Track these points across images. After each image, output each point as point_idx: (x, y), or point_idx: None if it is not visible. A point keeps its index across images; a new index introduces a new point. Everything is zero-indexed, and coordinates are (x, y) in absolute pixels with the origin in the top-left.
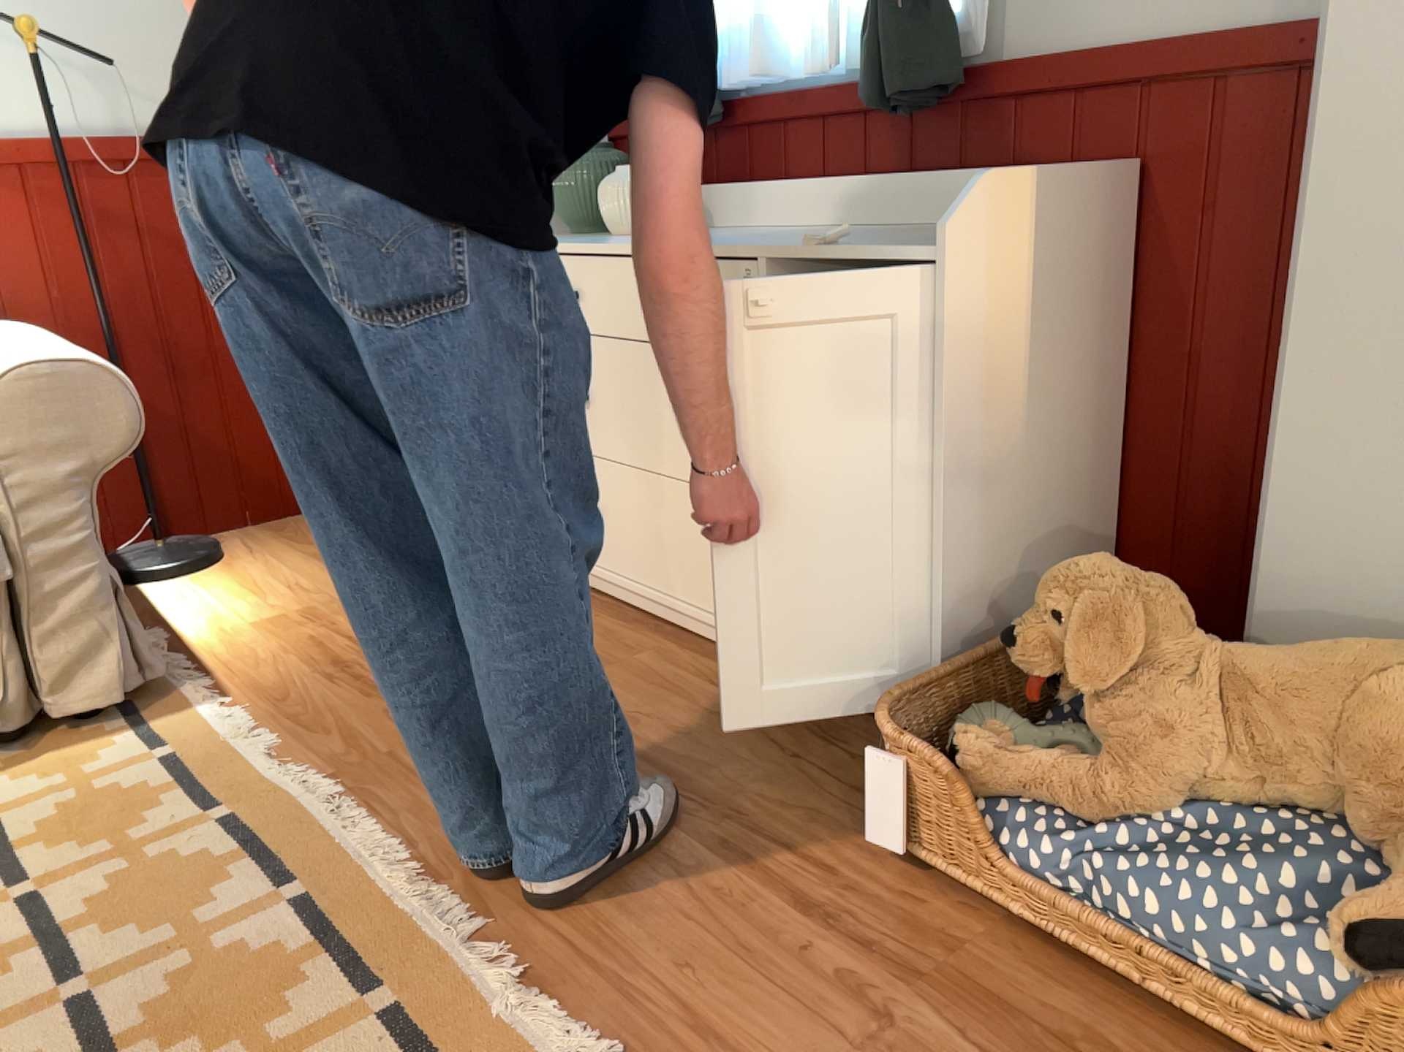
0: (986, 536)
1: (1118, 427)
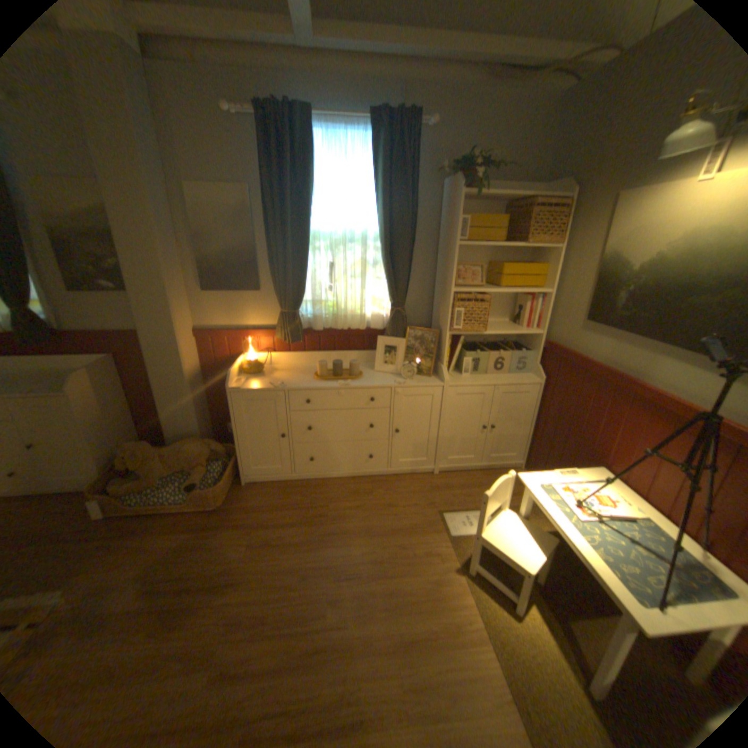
0: (100, 444)
1: (127, 407)
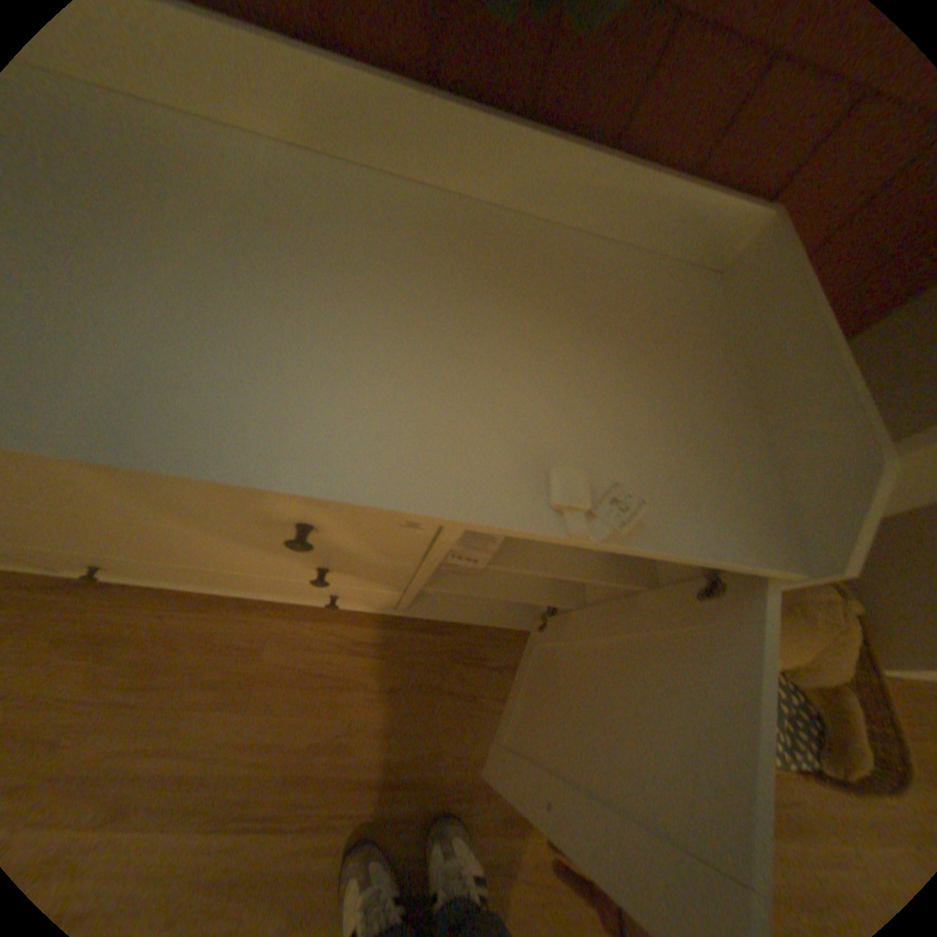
0: None
1: None
